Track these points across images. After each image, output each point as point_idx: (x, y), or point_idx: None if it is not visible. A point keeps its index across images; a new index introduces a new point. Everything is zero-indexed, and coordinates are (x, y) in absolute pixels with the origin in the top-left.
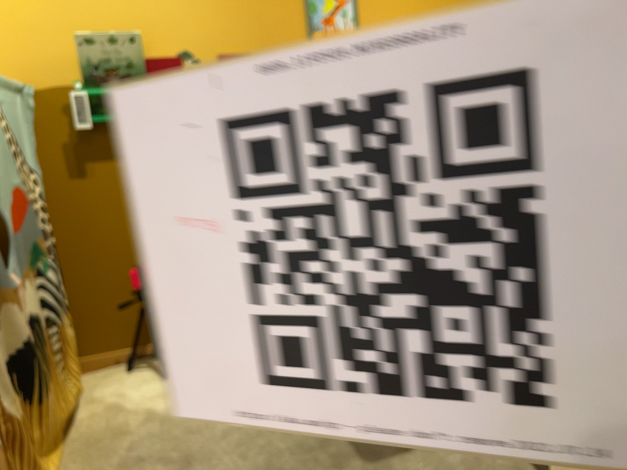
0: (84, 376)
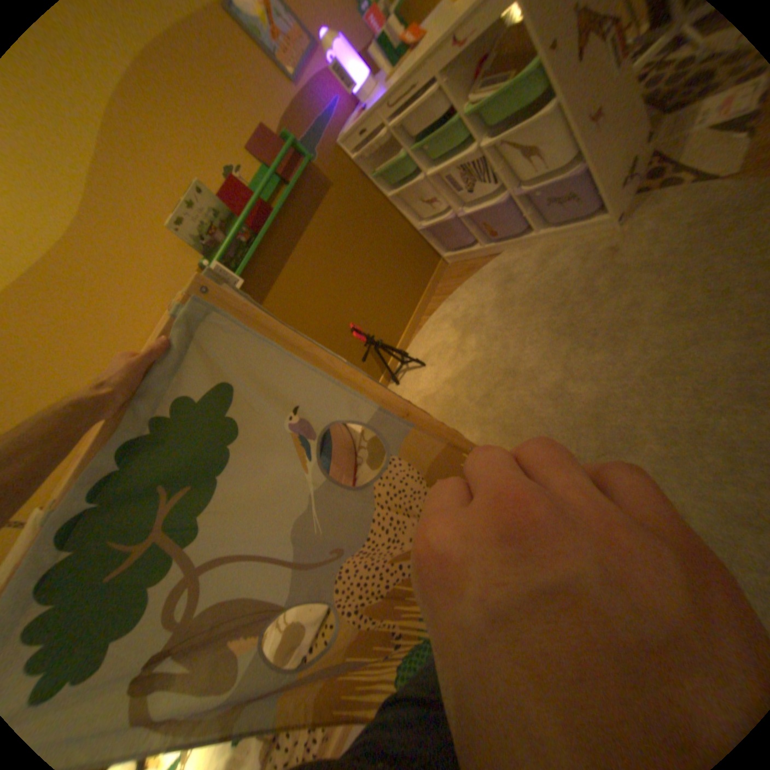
0: None
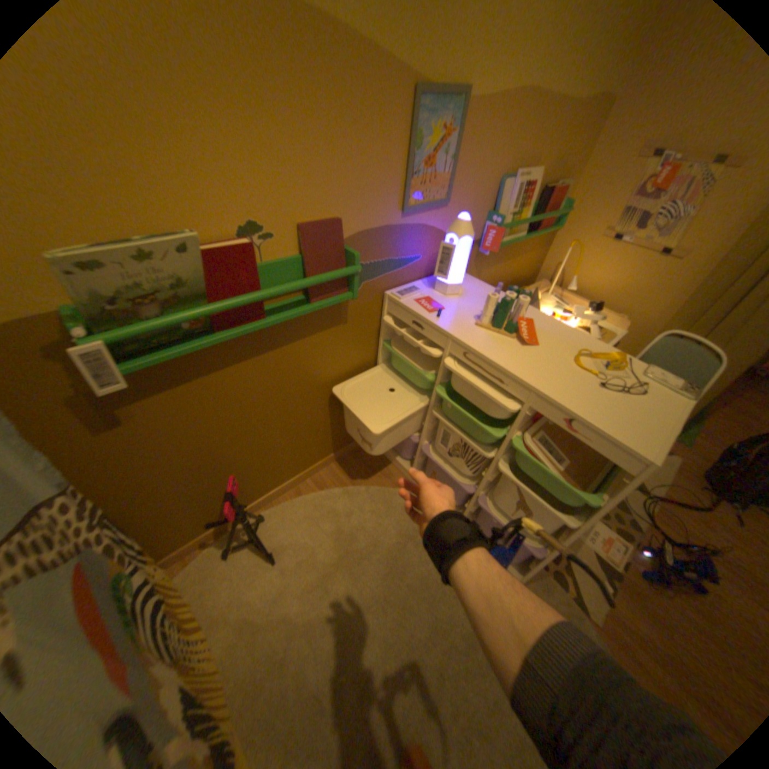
0: (179, 580)
